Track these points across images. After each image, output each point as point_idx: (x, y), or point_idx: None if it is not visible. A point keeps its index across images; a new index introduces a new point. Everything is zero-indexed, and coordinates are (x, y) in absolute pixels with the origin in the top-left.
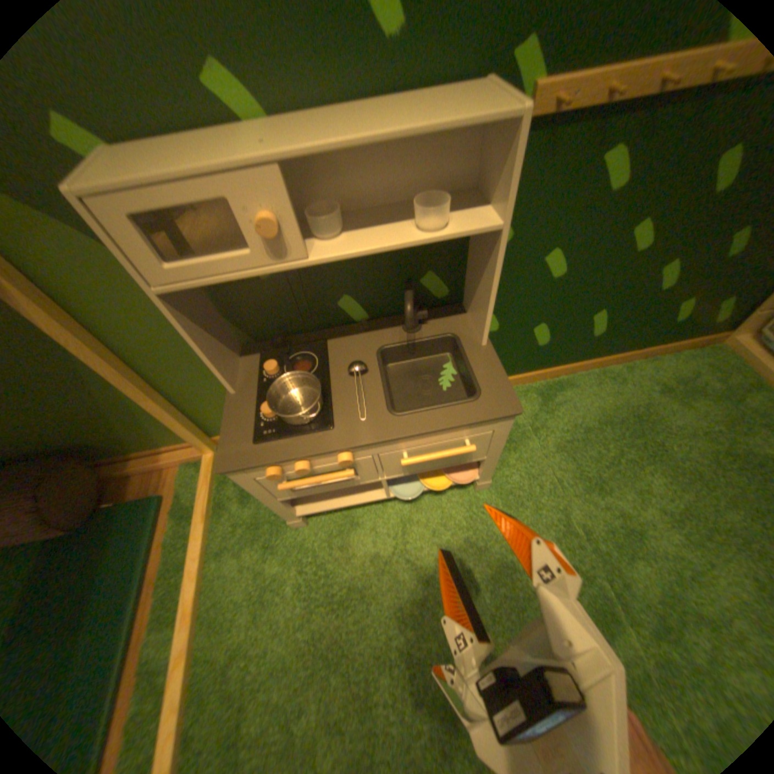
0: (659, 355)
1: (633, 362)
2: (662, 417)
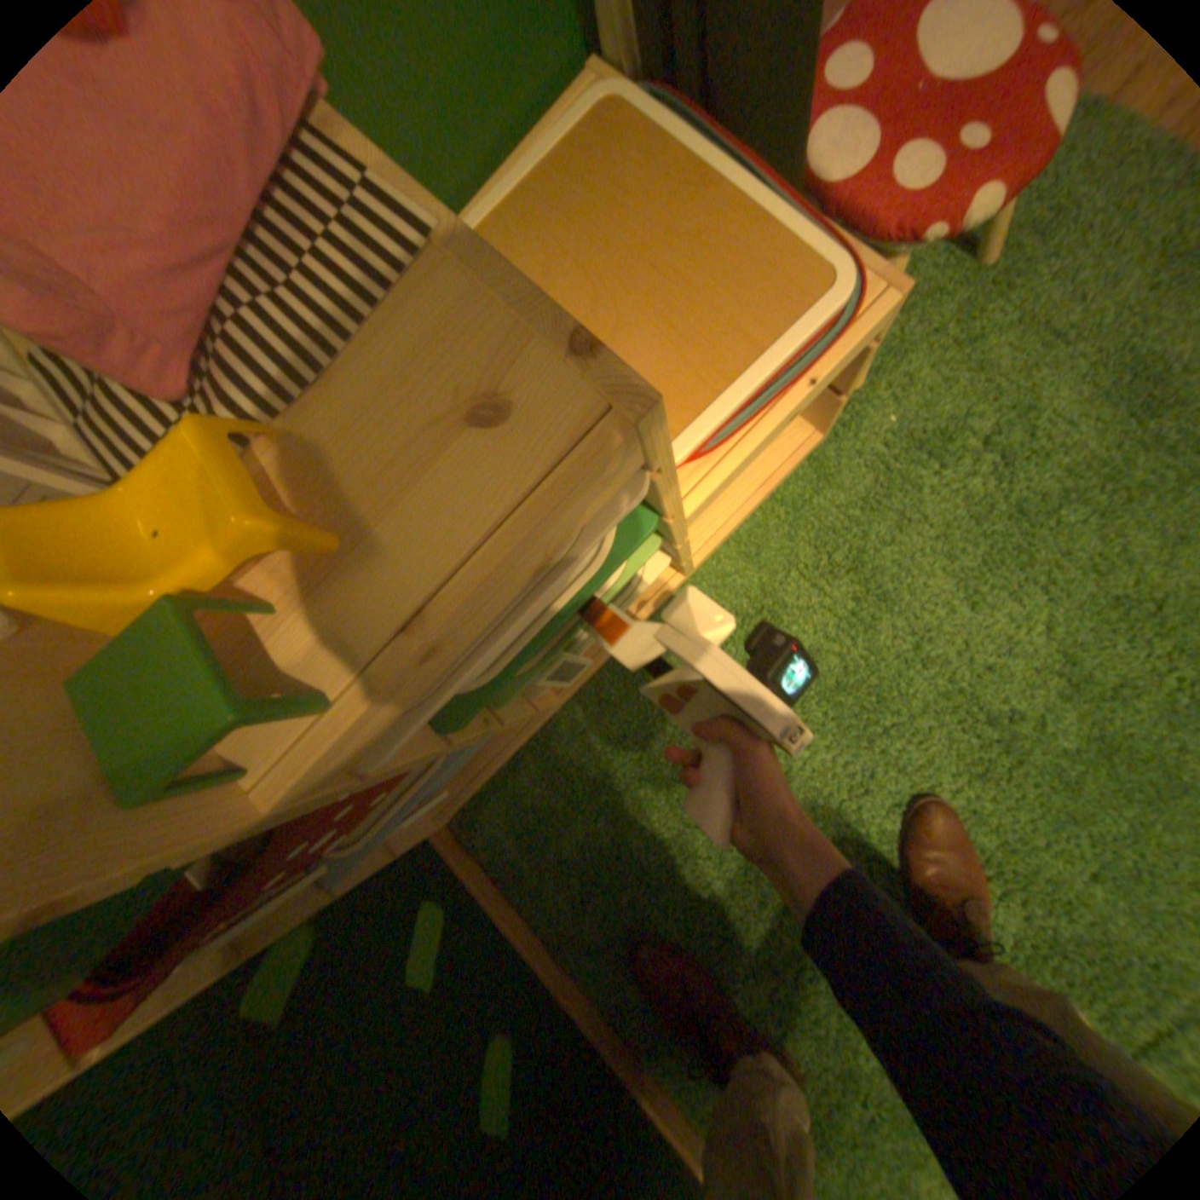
0: (547, 955)
1: (595, 1005)
2: (722, 923)
